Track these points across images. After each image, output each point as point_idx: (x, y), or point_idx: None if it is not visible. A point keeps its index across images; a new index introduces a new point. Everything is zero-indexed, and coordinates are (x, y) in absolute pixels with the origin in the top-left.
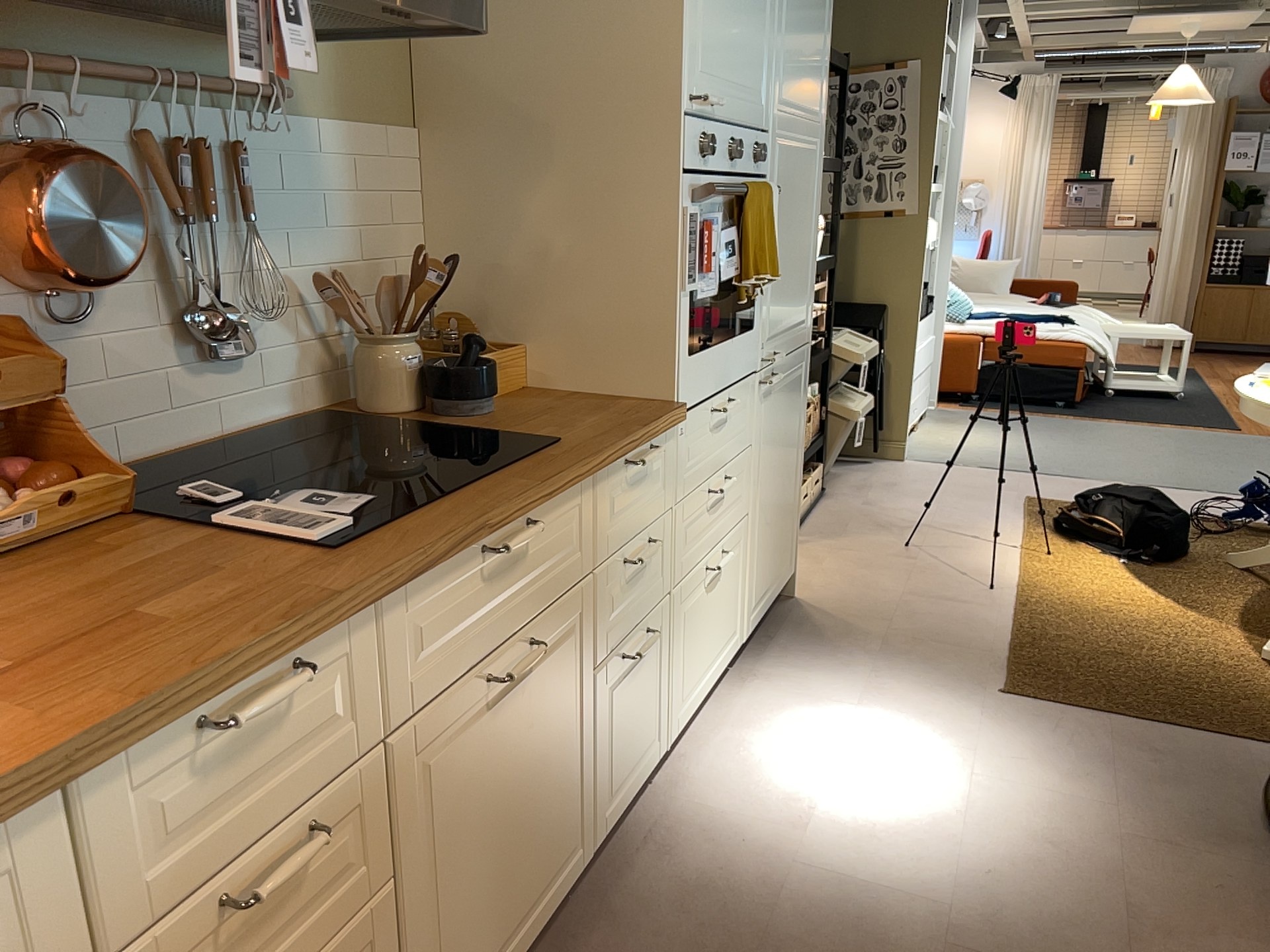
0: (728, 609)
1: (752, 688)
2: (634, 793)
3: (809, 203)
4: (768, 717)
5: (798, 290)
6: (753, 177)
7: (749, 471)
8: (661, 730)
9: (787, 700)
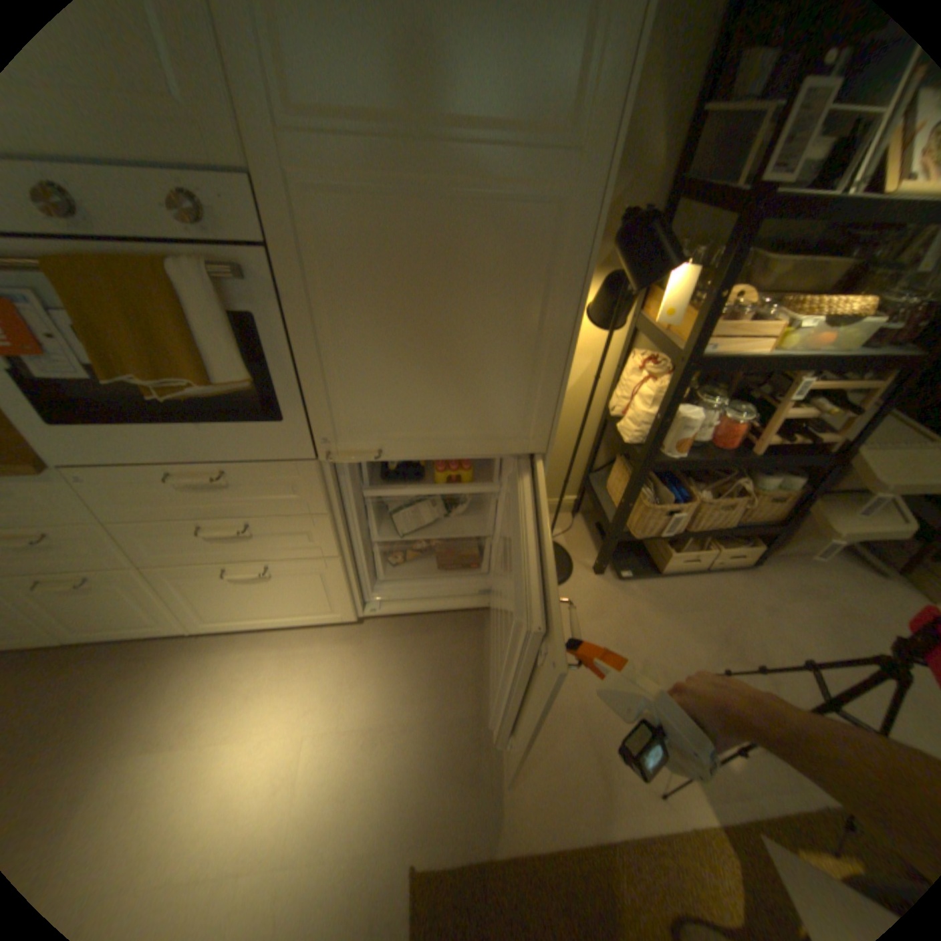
0: (300, 599)
1: (340, 649)
2: (130, 638)
3: (513, 286)
4: (300, 674)
5: (470, 397)
6: (178, 239)
7: (323, 531)
8: (164, 625)
9: (329, 679)
